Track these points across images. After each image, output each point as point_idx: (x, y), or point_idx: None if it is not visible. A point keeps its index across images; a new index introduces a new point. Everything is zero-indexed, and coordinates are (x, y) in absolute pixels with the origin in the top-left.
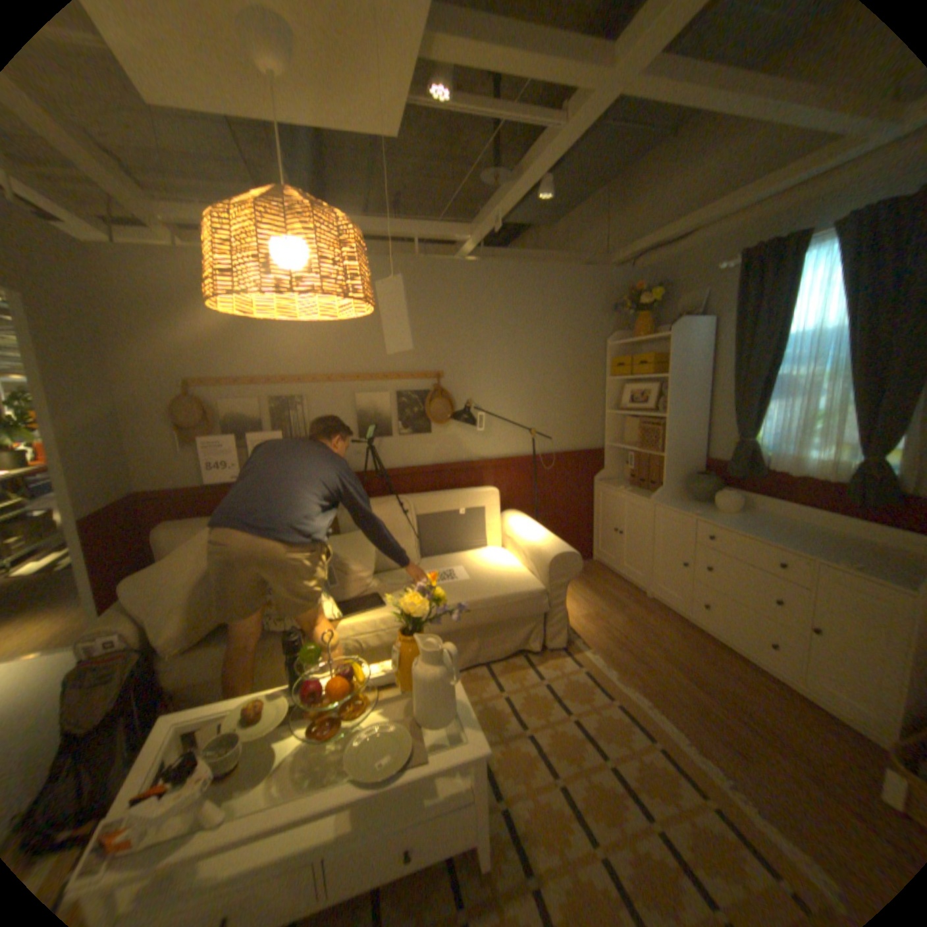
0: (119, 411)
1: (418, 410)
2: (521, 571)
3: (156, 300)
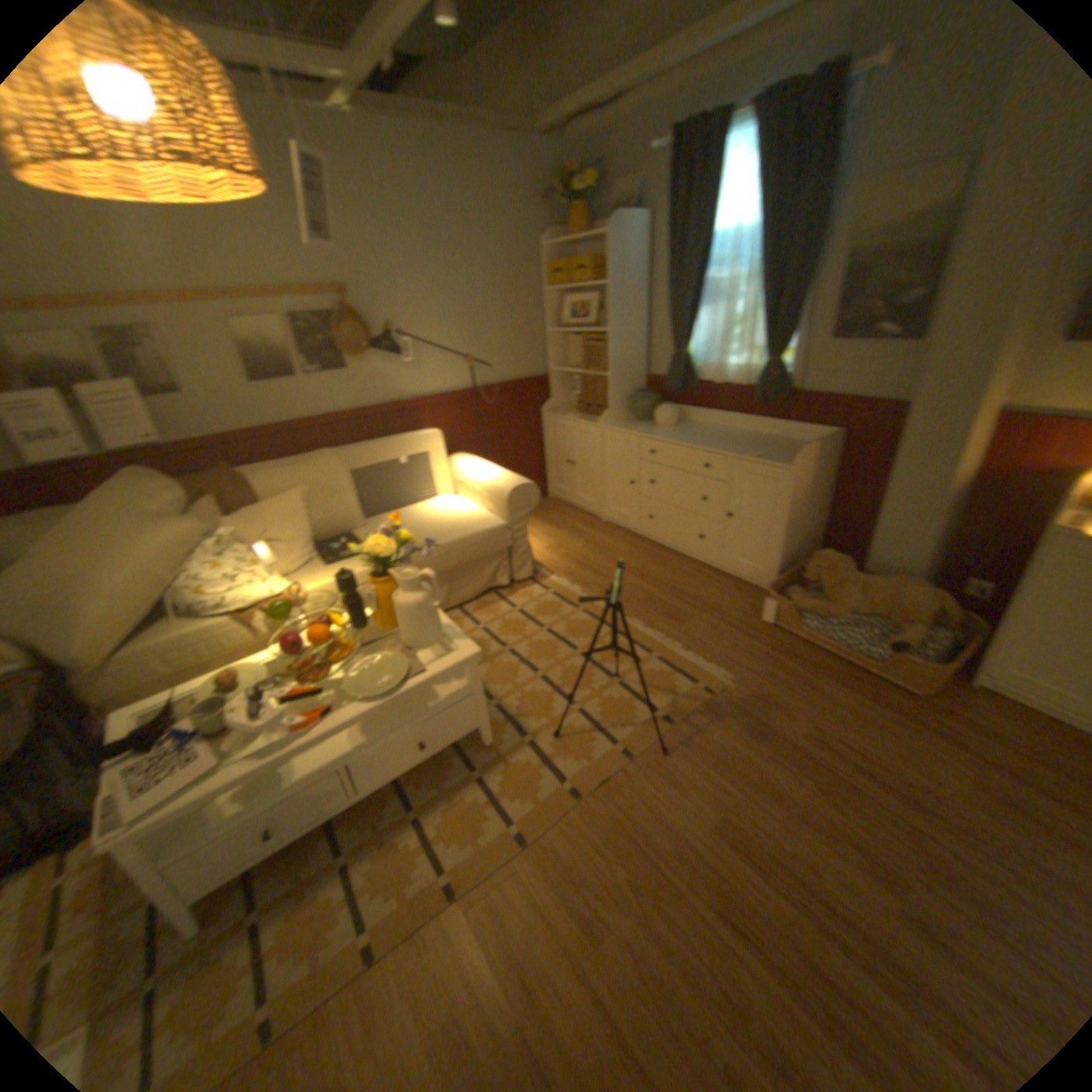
0: None
1: (322, 339)
2: (478, 513)
3: None
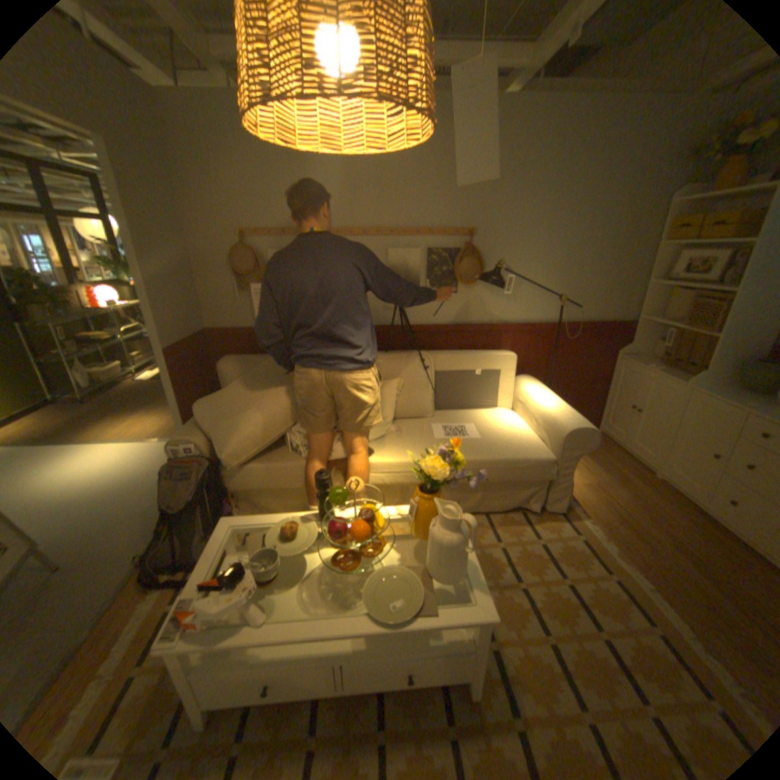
0: (191, 257)
1: (447, 269)
2: (532, 438)
3: (215, 148)
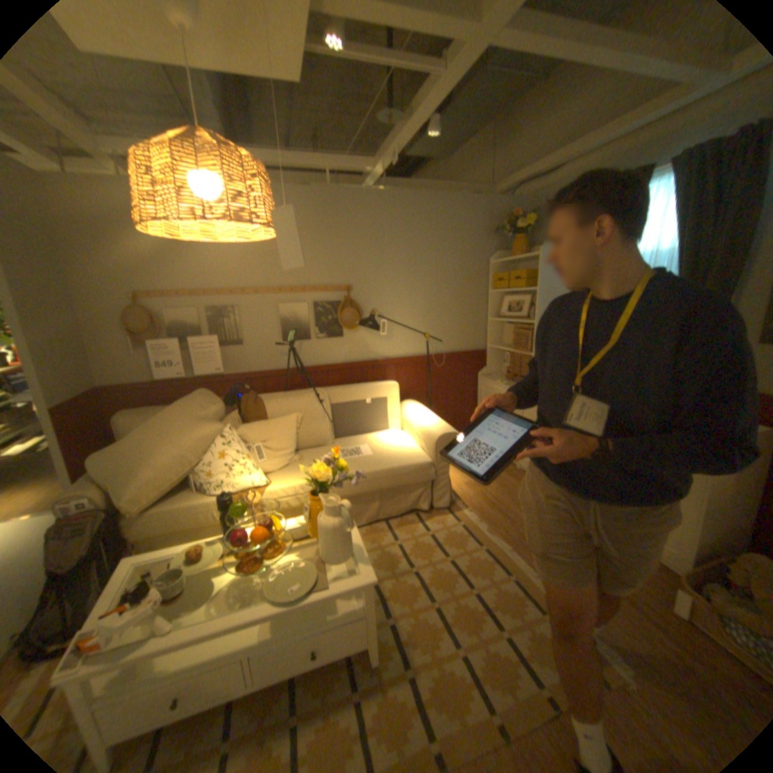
0: (79, 318)
1: (331, 318)
2: (414, 448)
3: (104, 223)
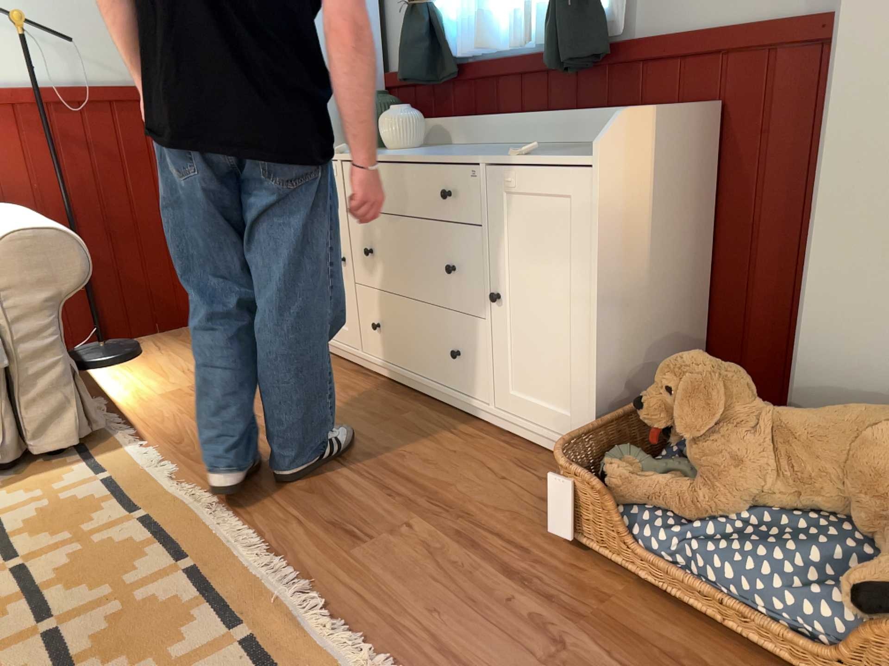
0: None
1: None
2: None
3: None
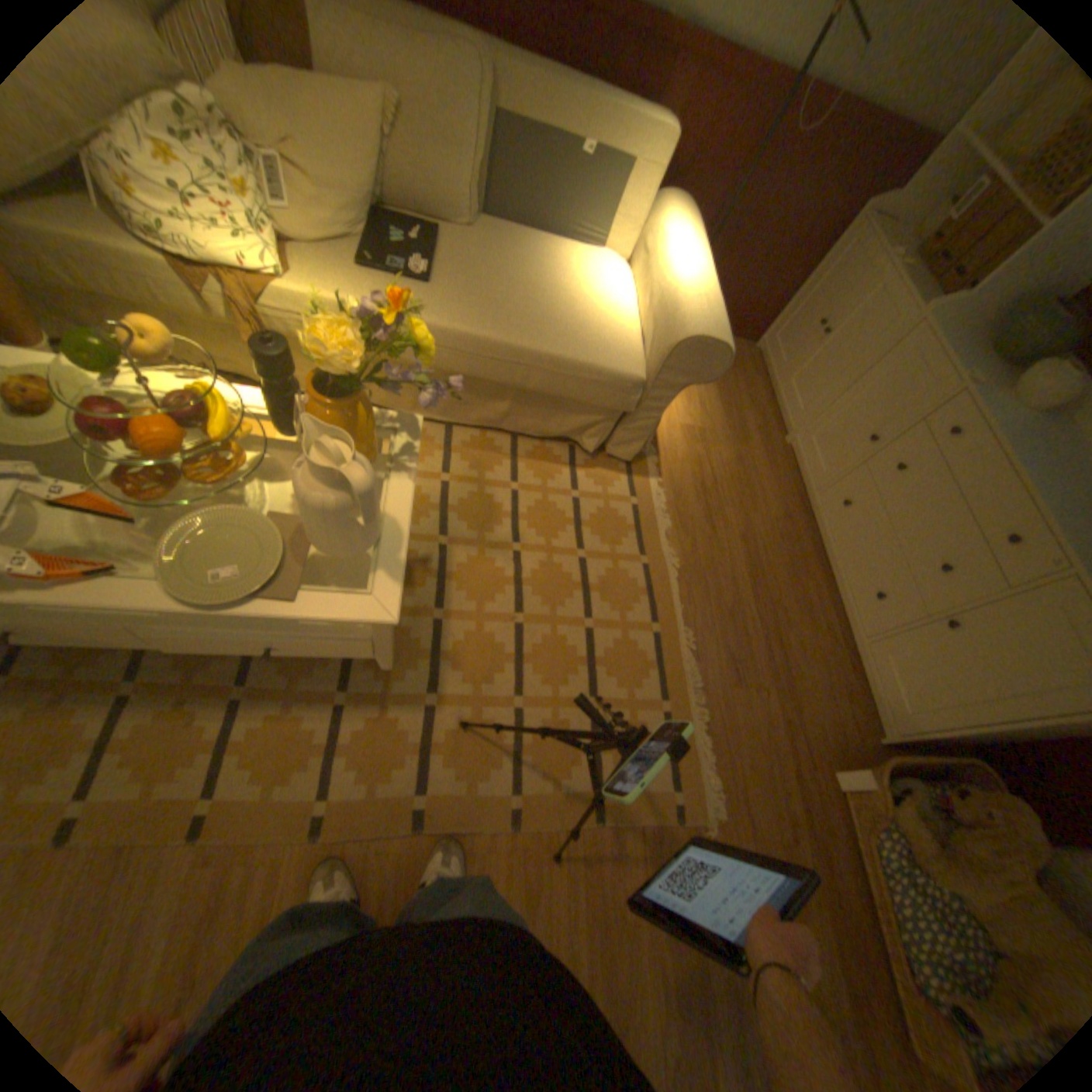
0: None
1: None
2: (628, 331)
3: None
